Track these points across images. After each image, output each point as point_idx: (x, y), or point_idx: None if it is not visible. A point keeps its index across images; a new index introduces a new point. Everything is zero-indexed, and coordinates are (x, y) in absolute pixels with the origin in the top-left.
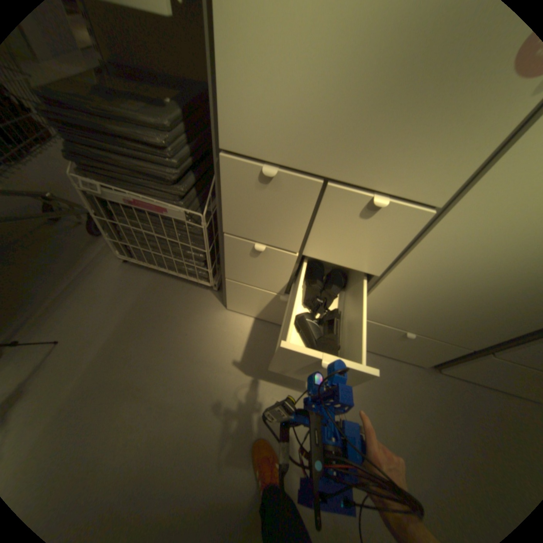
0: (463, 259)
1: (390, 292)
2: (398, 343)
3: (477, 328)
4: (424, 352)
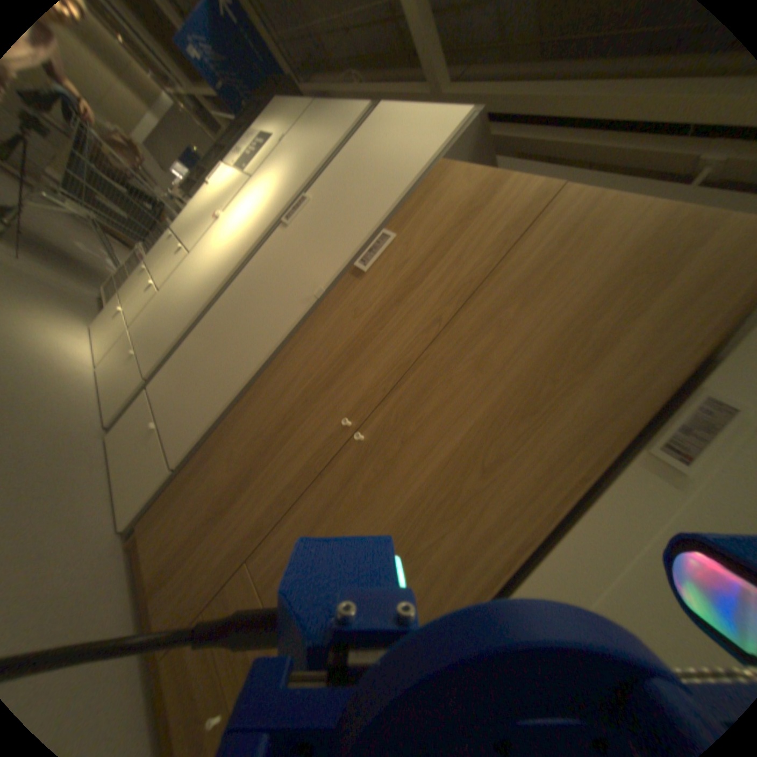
0: (179, 281)
1: (150, 307)
2: (117, 374)
3: (156, 344)
4: (118, 390)
